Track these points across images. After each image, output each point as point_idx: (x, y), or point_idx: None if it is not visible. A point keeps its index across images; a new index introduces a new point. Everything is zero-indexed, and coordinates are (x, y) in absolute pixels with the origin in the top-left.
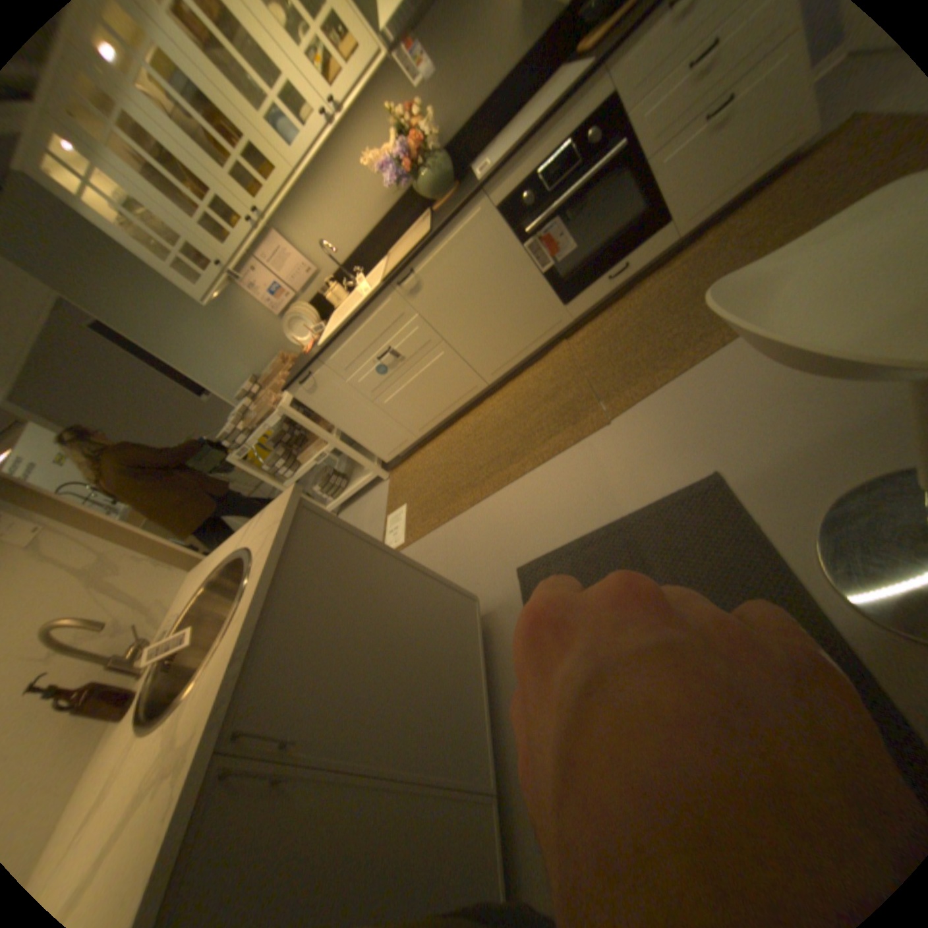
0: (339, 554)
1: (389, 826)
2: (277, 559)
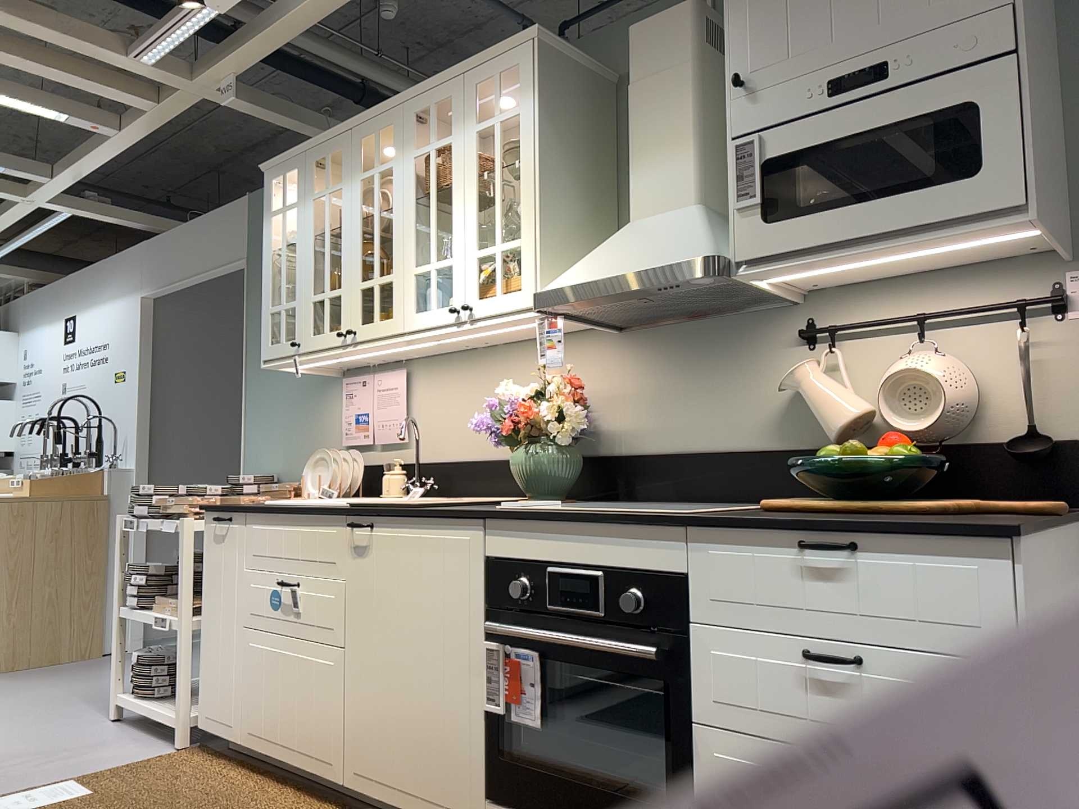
0: None
1: None
2: None
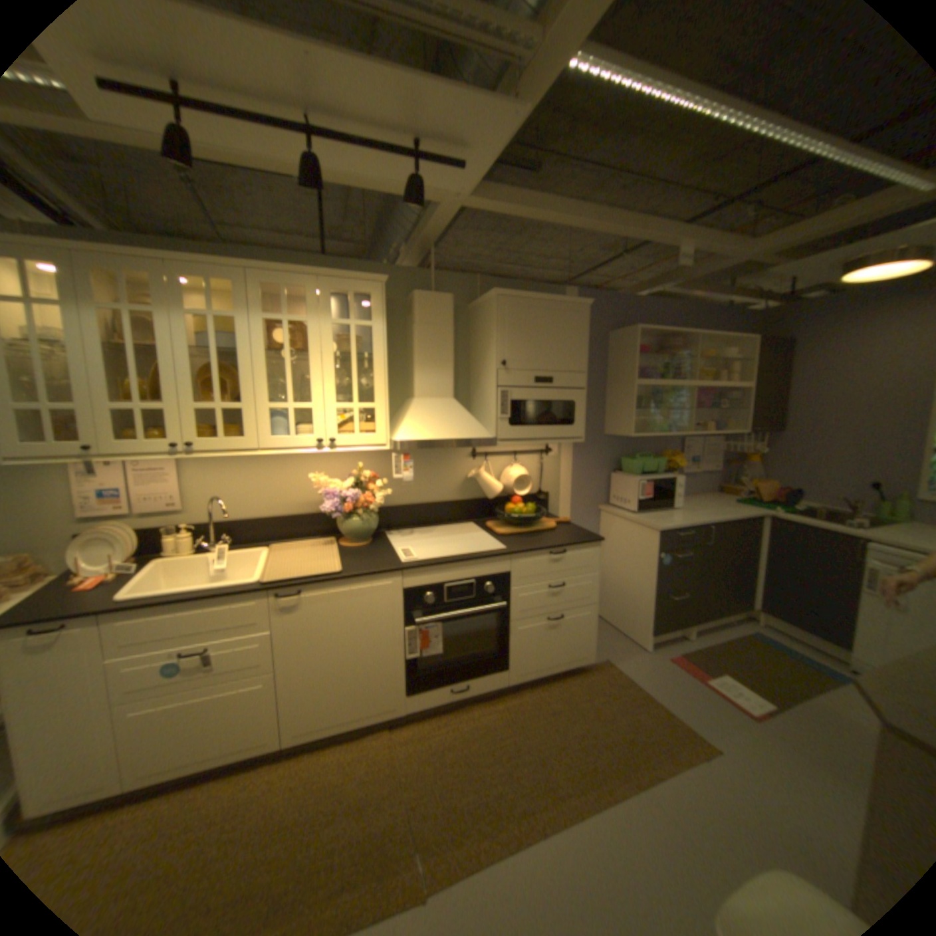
0: None
1: None
2: None
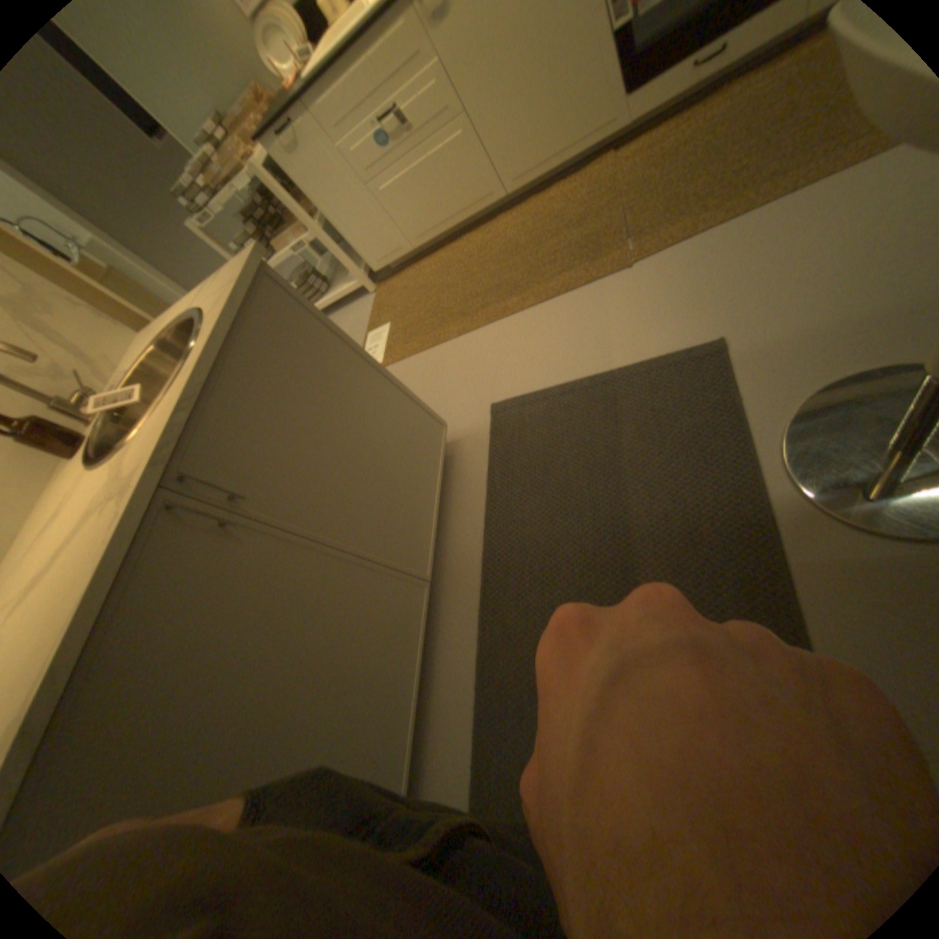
0: (303, 338)
1: (330, 580)
2: (230, 321)
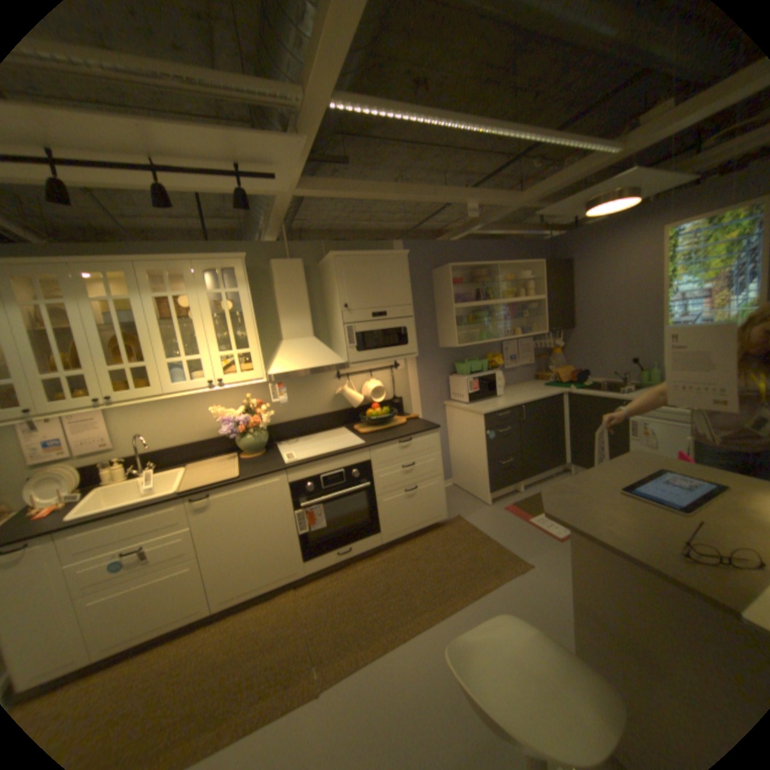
0: None
1: None
2: None
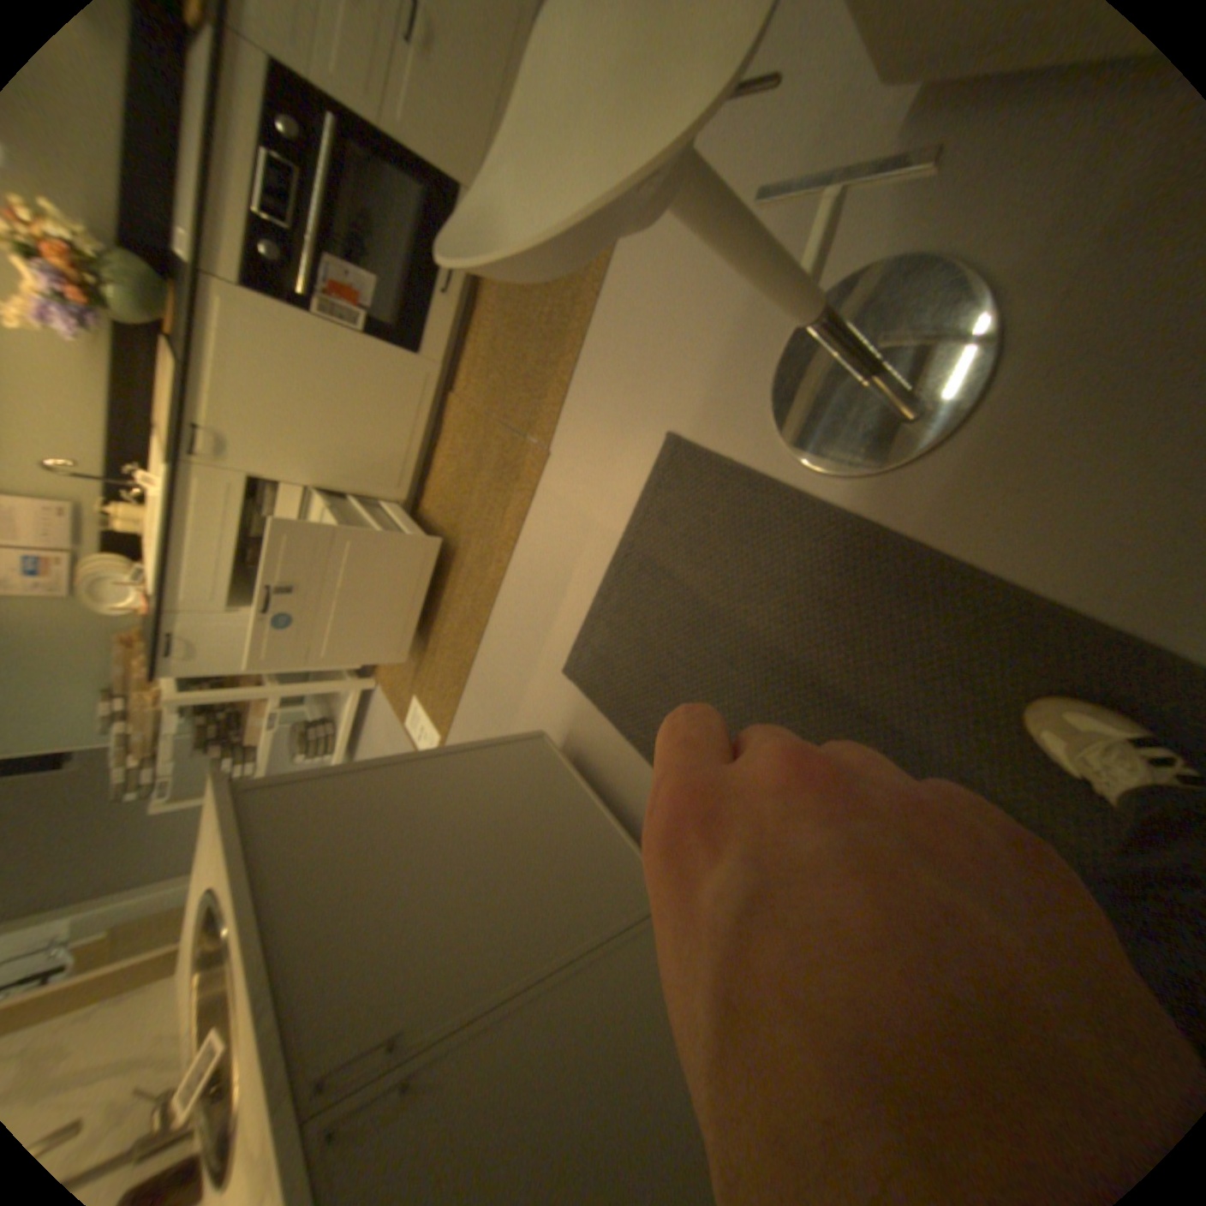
0: (331, 808)
1: (575, 1016)
2: (242, 872)
